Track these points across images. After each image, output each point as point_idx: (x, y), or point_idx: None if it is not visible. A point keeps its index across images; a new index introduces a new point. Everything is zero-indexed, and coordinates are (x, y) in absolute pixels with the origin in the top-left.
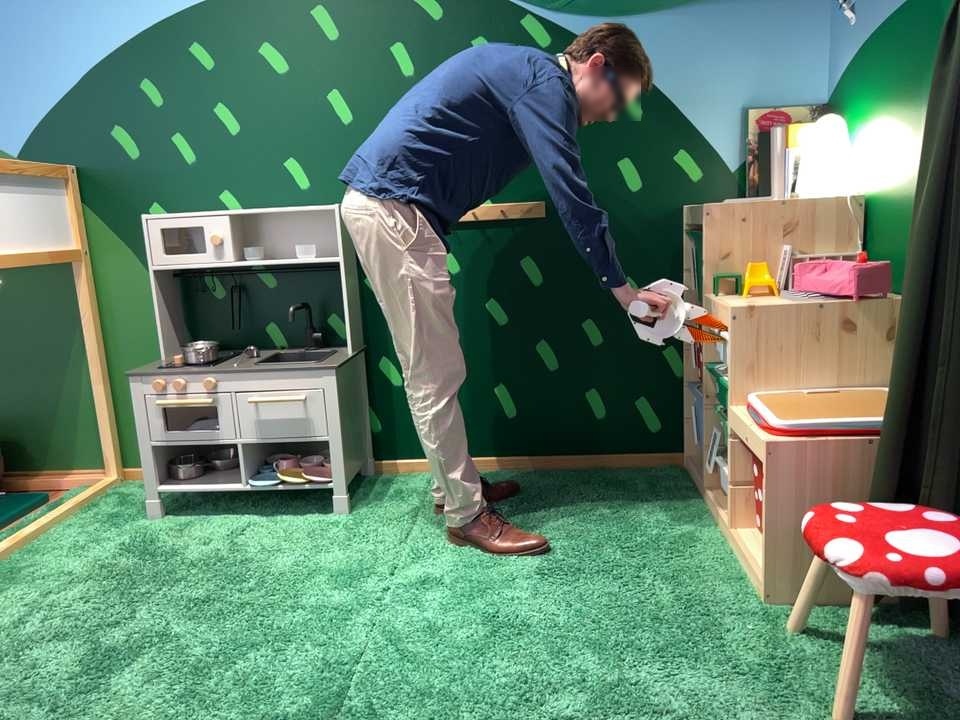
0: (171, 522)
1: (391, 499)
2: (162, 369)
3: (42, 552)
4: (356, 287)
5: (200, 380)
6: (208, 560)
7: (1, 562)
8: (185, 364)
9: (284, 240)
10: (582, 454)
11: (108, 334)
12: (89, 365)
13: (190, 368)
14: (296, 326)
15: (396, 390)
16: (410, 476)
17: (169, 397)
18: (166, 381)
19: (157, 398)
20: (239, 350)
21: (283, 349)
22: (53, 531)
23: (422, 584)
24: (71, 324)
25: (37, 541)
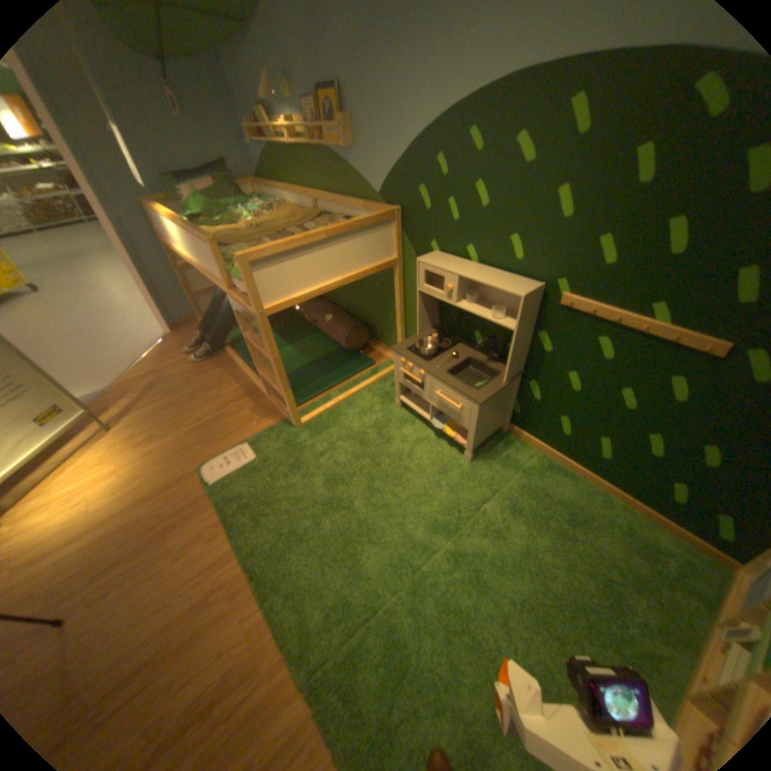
0: (401, 414)
1: (500, 462)
2: (407, 351)
3: (352, 407)
4: (531, 336)
5: (417, 370)
6: (396, 456)
7: (338, 406)
8: (416, 354)
9: (494, 293)
10: (647, 509)
11: (406, 302)
12: (395, 315)
13: (419, 357)
14: (490, 341)
15: (535, 402)
16: (525, 446)
17: (405, 369)
18: (405, 361)
19: (401, 366)
20: (458, 338)
21: (477, 353)
22: (363, 393)
23: (459, 557)
24: (393, 291)
25: (355, 397)
